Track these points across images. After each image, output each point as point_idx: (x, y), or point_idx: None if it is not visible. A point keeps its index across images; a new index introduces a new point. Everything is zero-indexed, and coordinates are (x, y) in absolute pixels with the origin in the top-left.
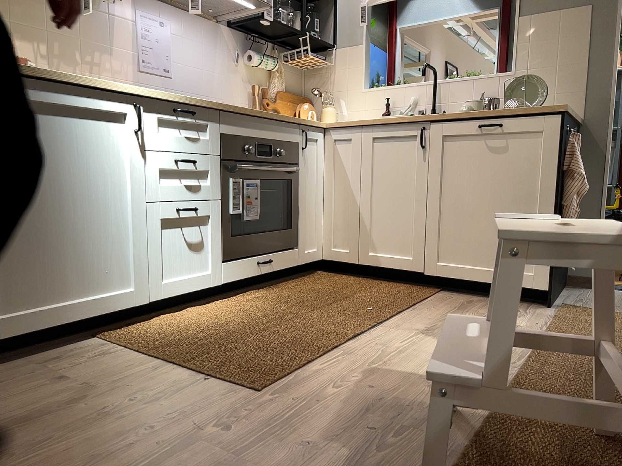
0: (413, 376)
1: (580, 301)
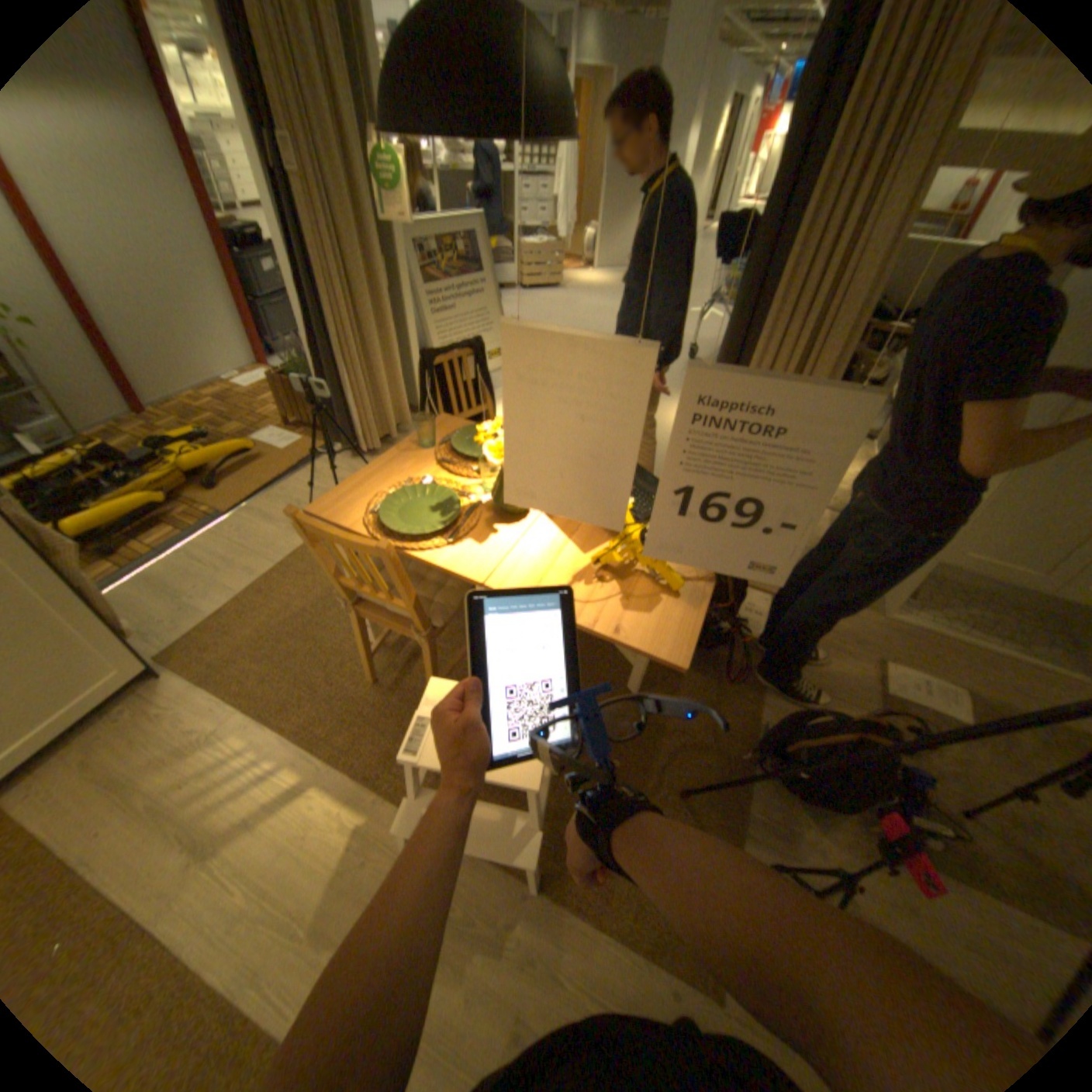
0: (331, 884)
1: (146, 634)
